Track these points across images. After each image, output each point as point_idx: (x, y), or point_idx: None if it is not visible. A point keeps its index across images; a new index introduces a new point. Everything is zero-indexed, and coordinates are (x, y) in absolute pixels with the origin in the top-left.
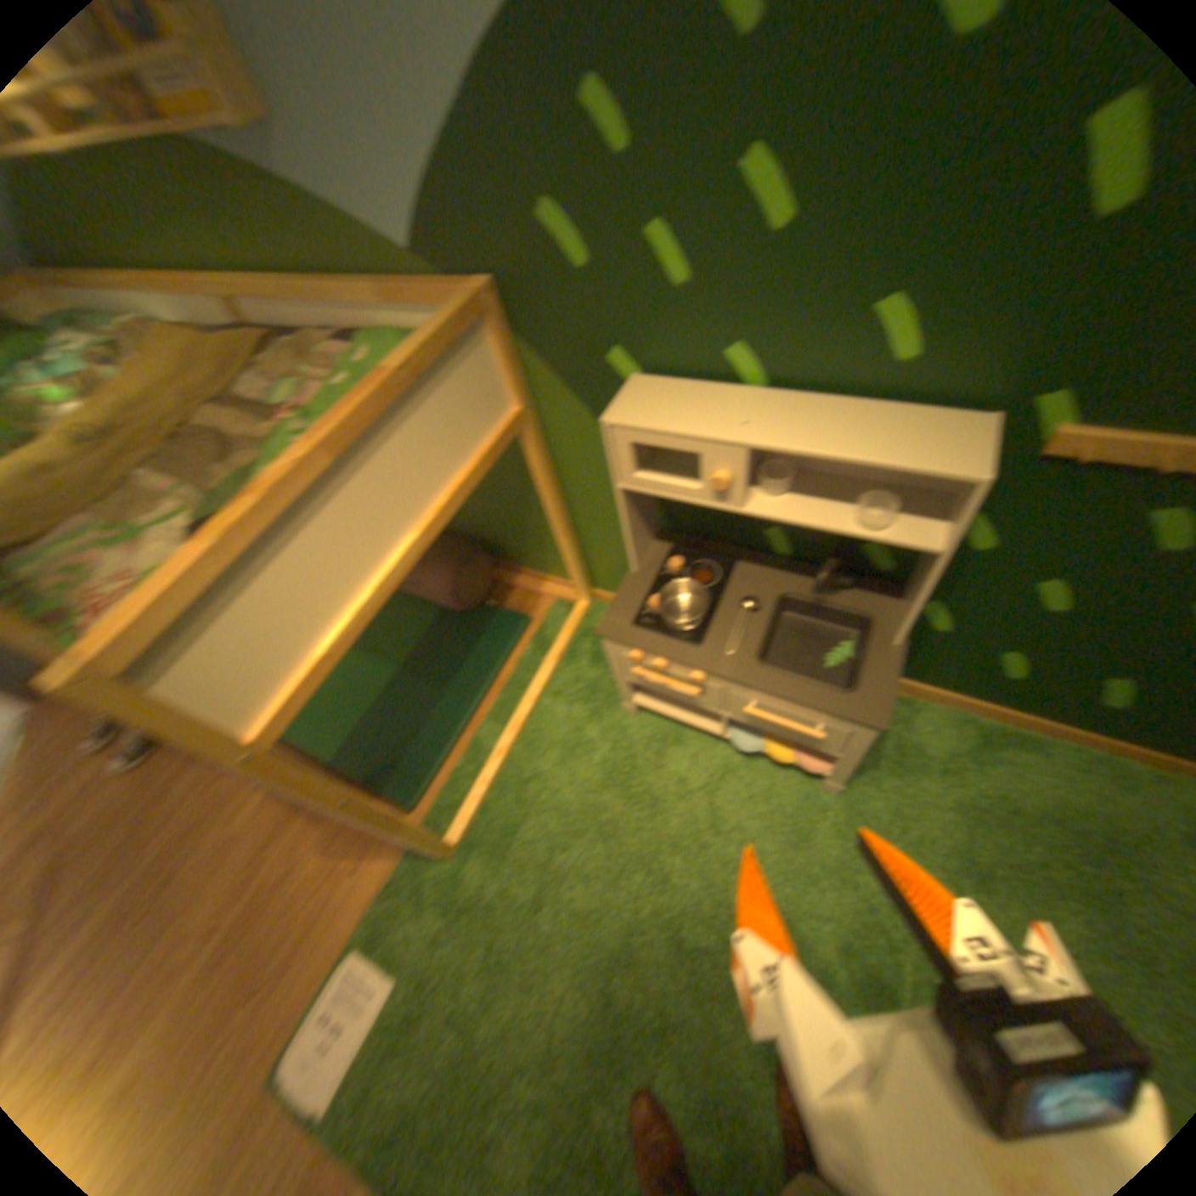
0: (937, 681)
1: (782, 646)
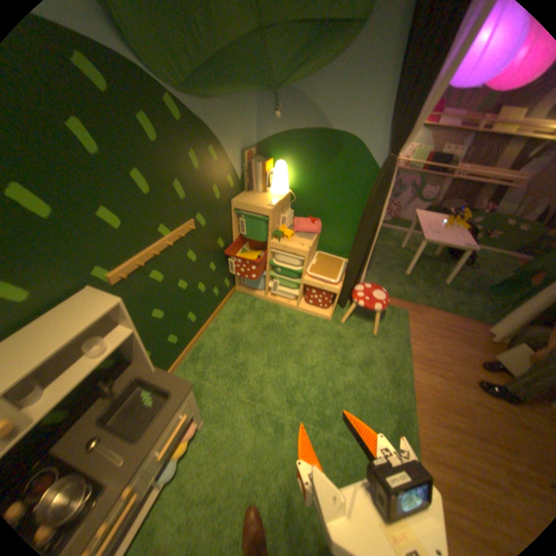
0: (165, 367)
1: (127, 426)
